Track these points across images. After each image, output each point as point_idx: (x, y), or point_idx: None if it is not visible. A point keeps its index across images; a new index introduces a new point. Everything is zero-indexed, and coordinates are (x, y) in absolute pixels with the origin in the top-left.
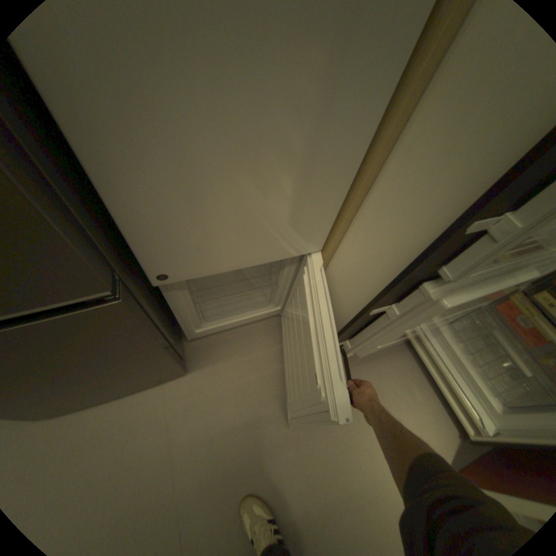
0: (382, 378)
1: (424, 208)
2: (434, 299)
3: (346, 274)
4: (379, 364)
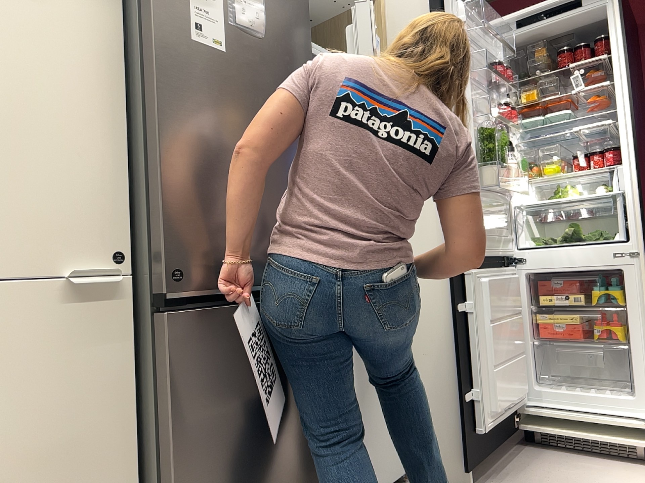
0: (550, 470)
1: (433, 235)
2: (479, 282)
3: (426, 320)
4: (536, 465)
